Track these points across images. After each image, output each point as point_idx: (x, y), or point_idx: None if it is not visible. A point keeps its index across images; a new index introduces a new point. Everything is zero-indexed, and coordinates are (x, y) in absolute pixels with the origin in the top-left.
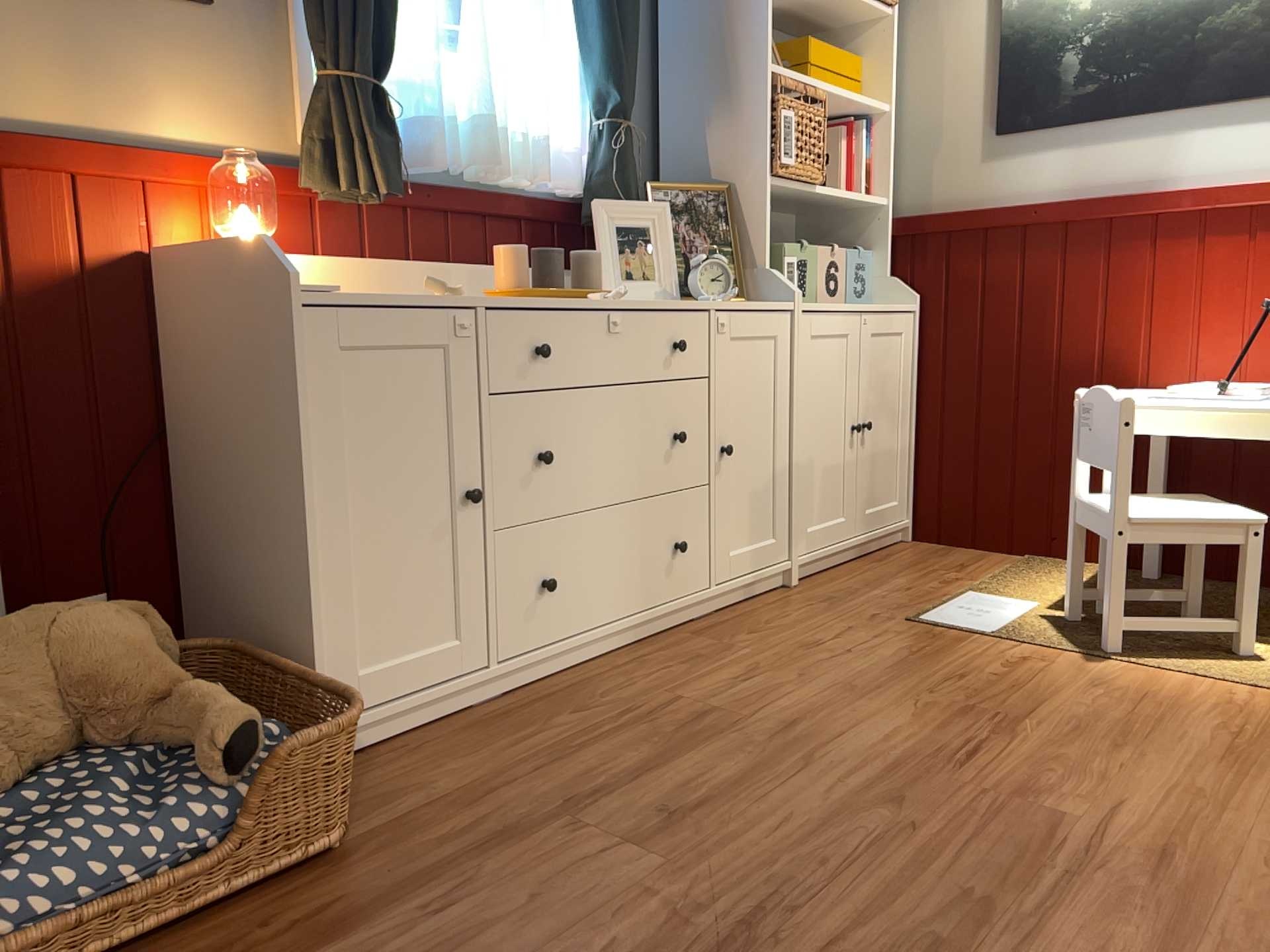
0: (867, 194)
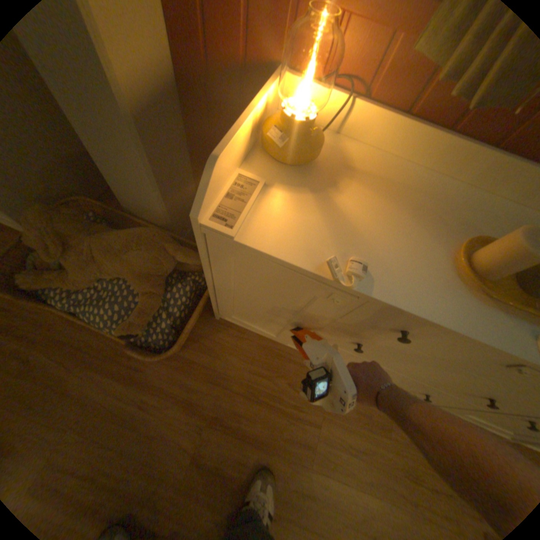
0: None
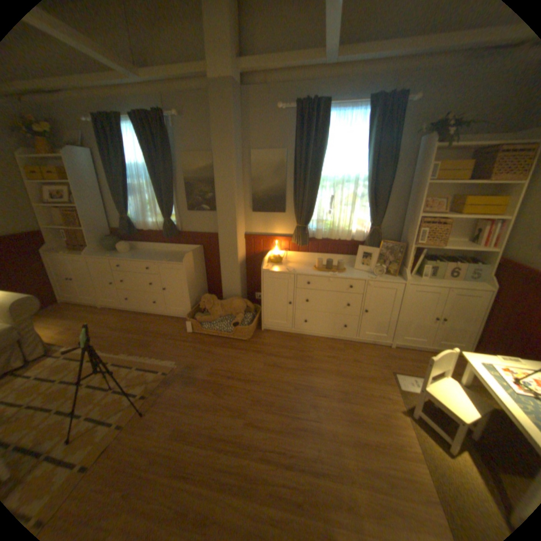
0: (493, 246)
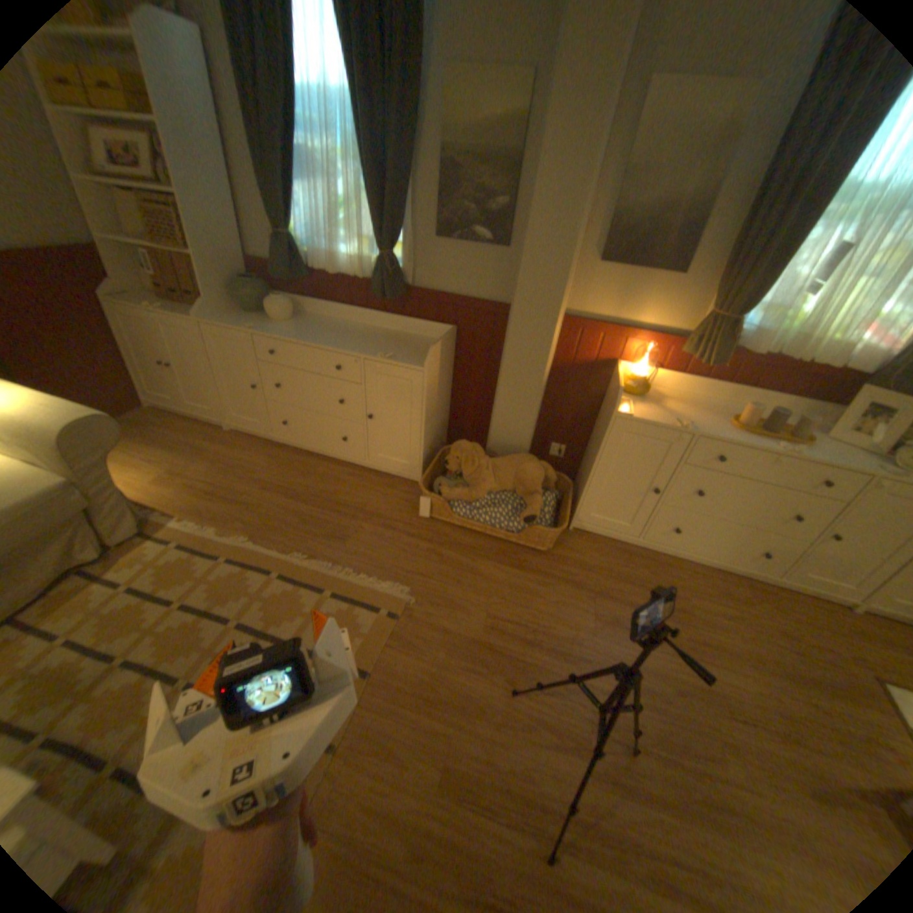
0: None
